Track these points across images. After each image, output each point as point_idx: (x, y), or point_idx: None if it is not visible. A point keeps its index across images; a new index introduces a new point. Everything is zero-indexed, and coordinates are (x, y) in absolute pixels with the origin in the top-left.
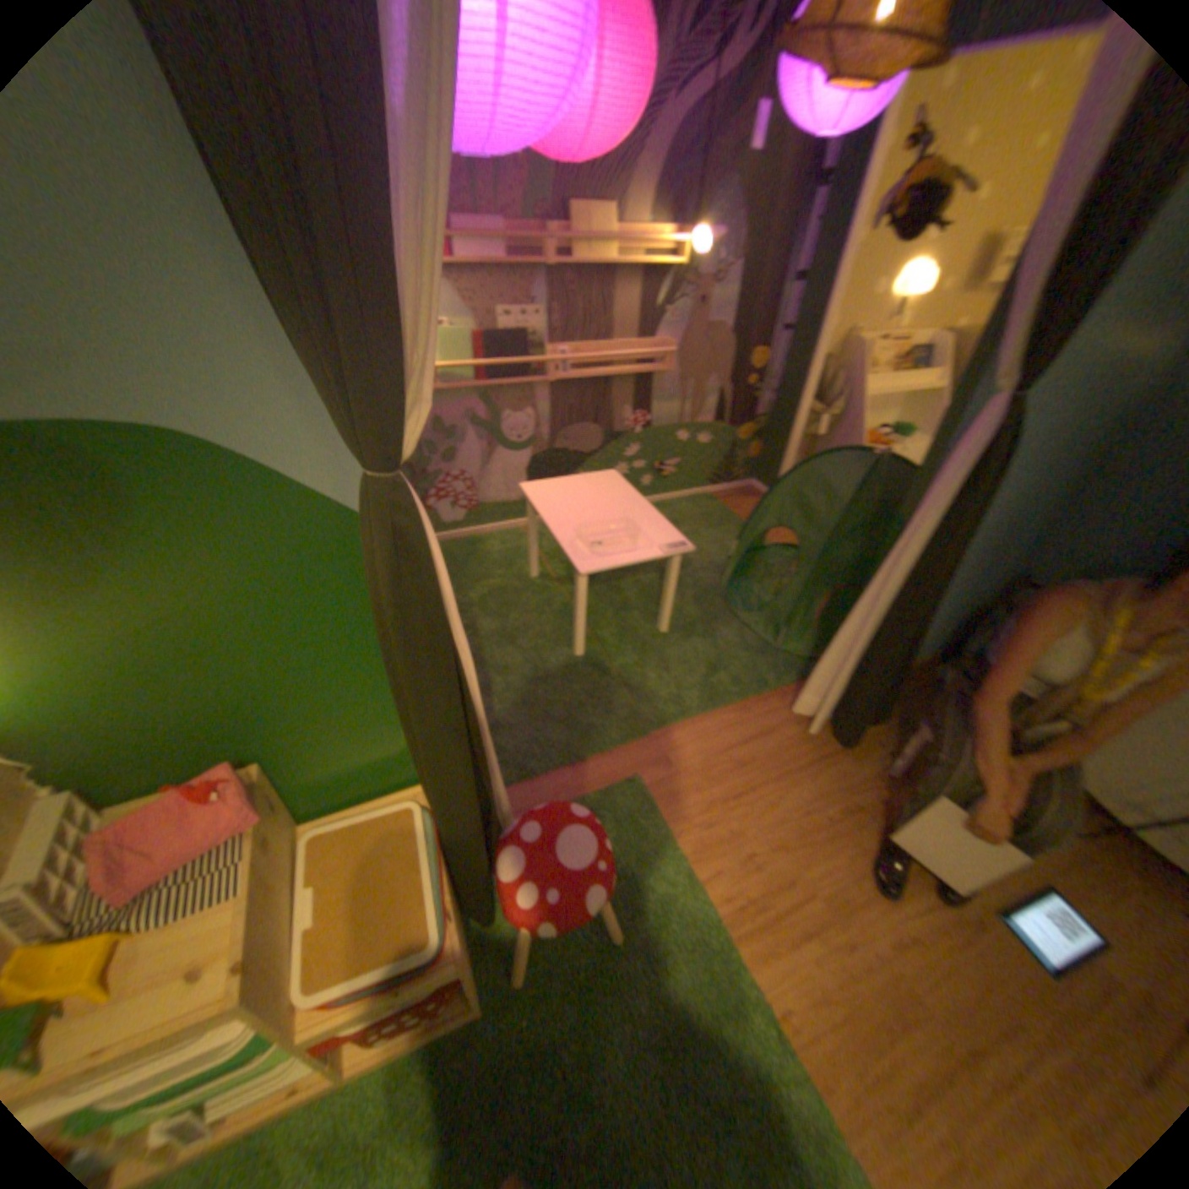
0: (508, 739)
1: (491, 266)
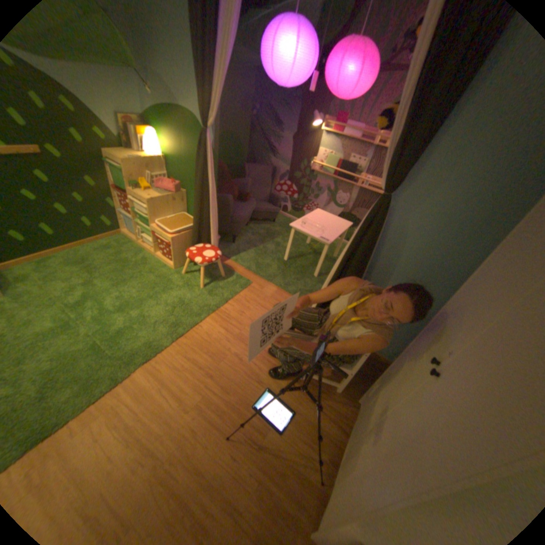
0: (243, 256)
1: (356, 140)
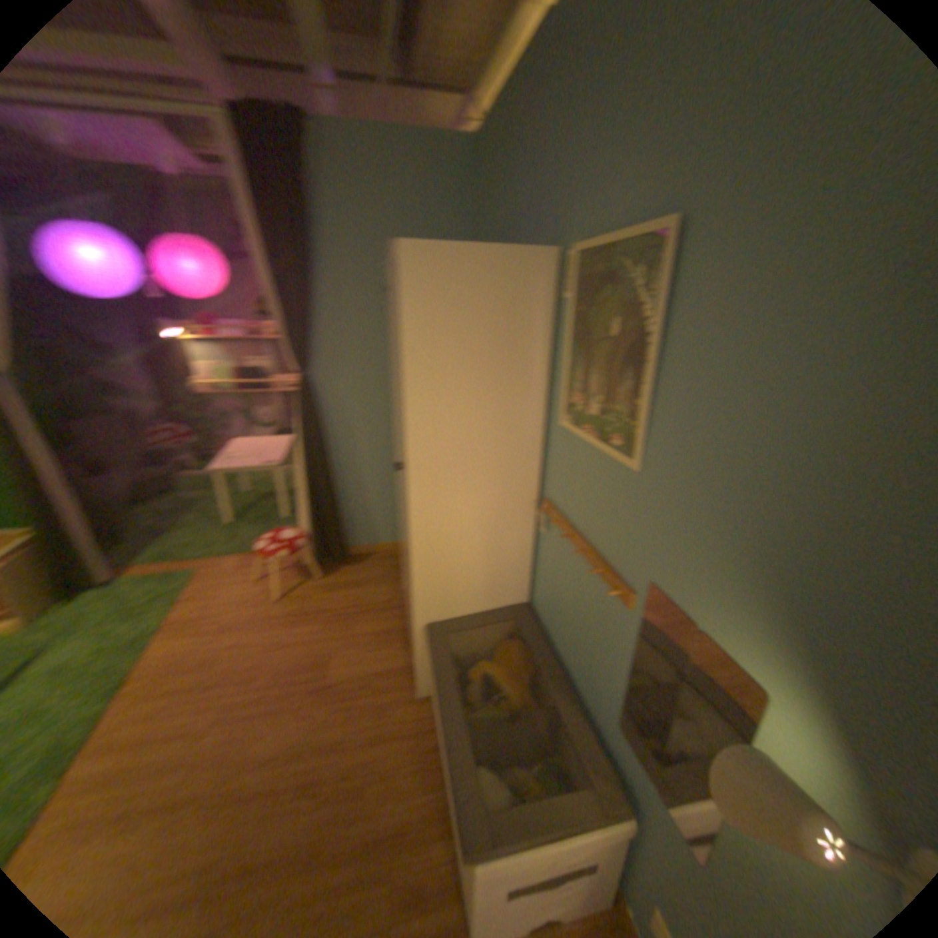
0: (149, 552)
1: (237, 341)
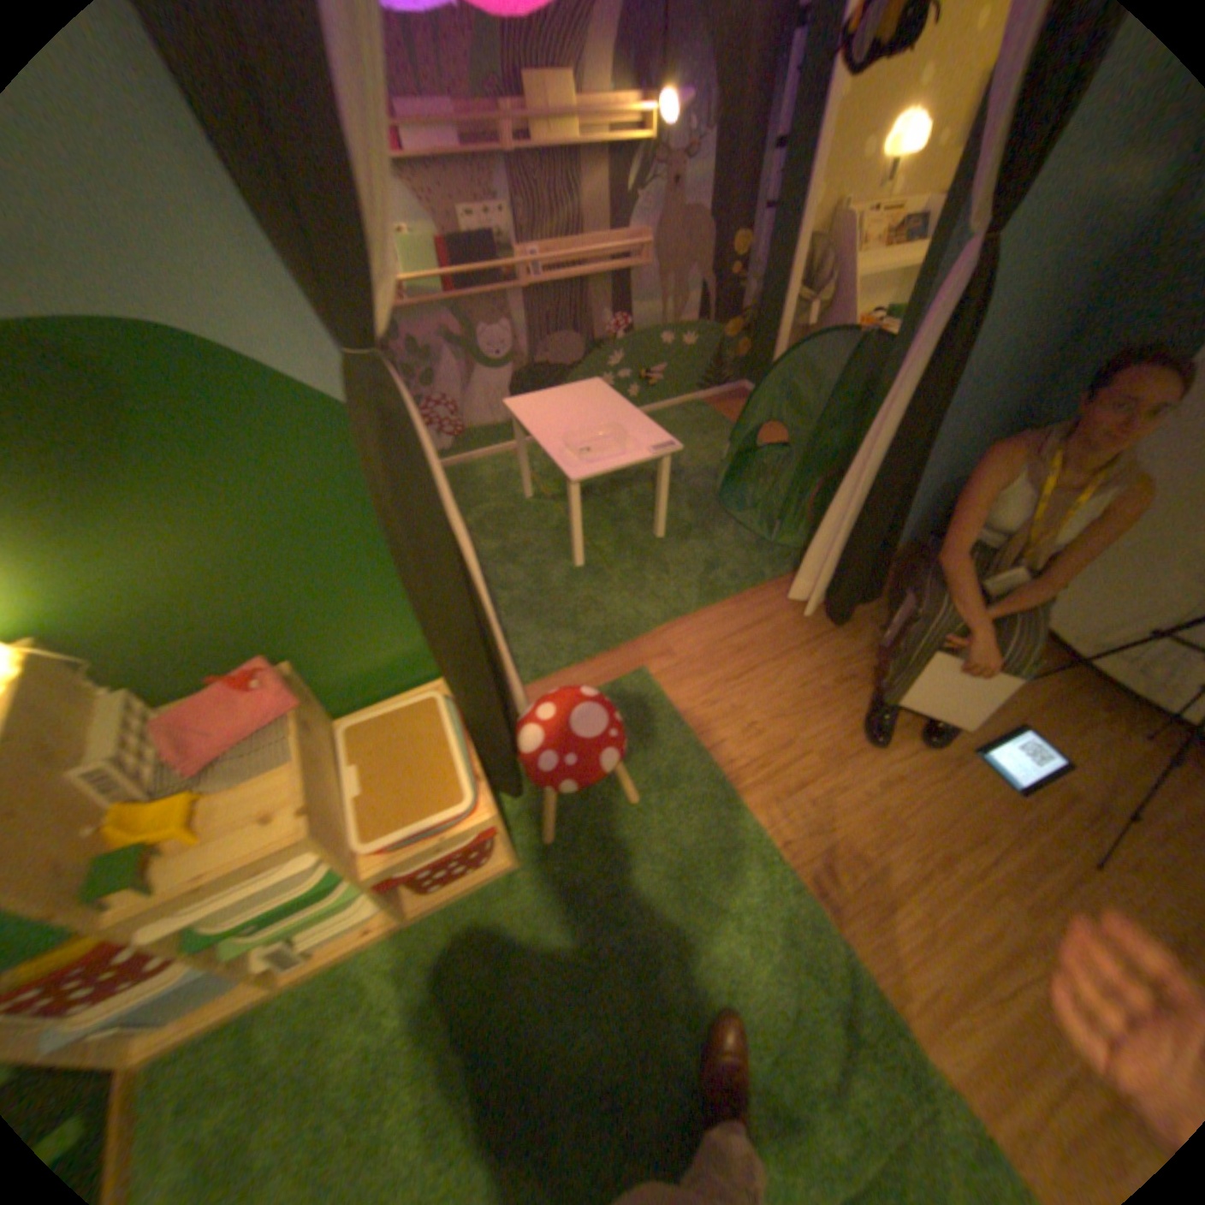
0: (519, 646)
1: (446, 160)
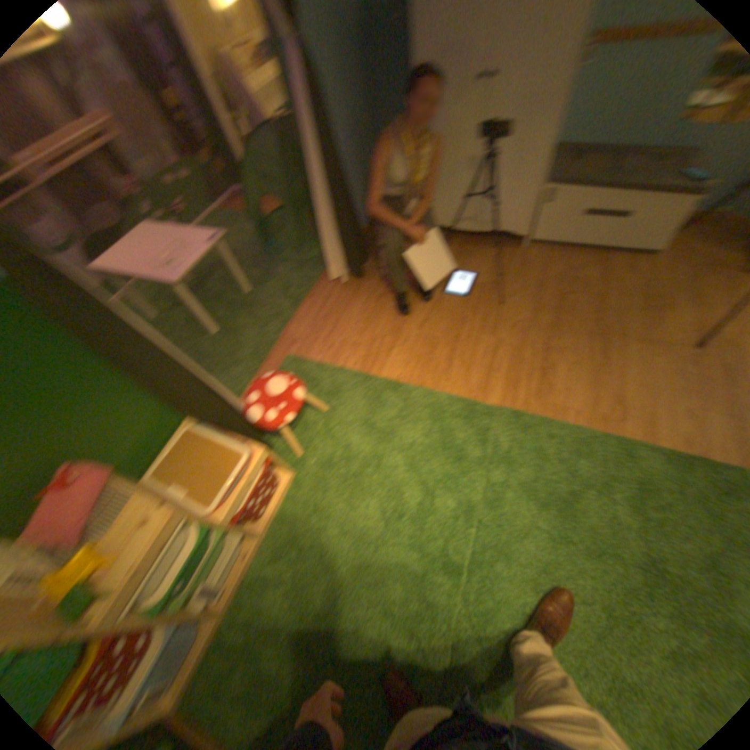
0: None
1: None
